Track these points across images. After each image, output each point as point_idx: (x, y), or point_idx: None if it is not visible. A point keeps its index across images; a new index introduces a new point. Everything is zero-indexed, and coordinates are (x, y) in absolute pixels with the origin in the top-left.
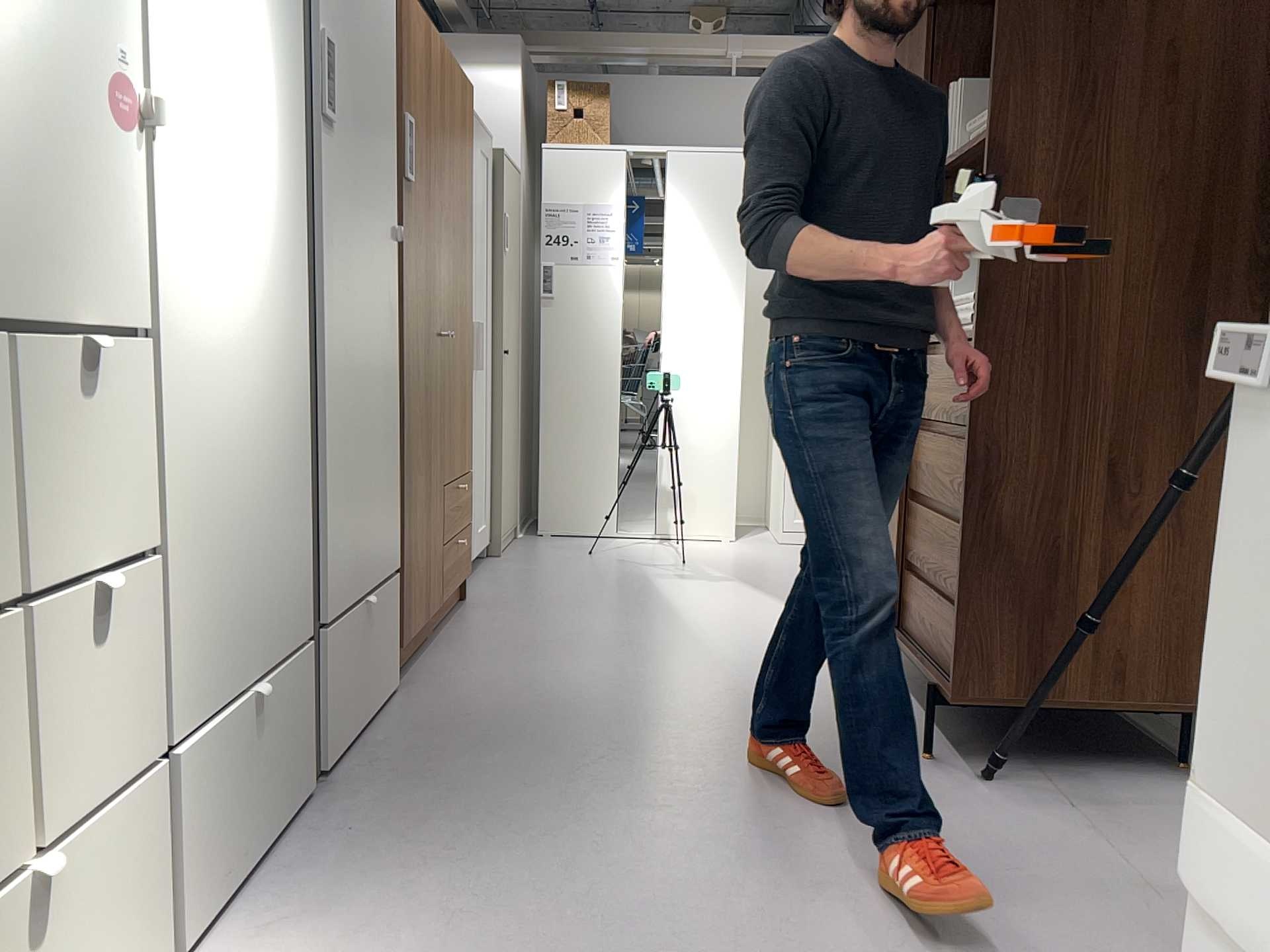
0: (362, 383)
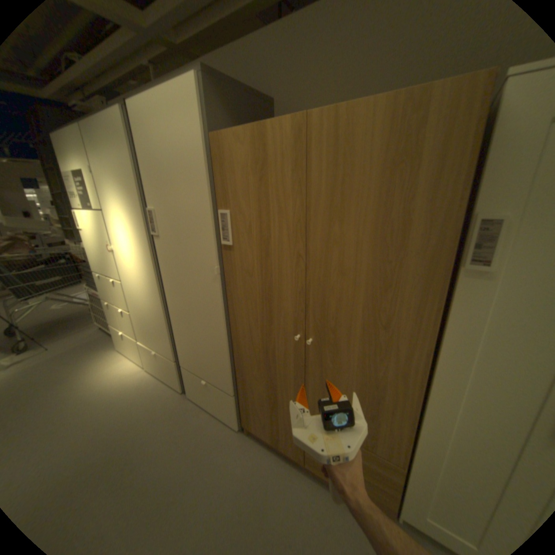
0: (192, 318)
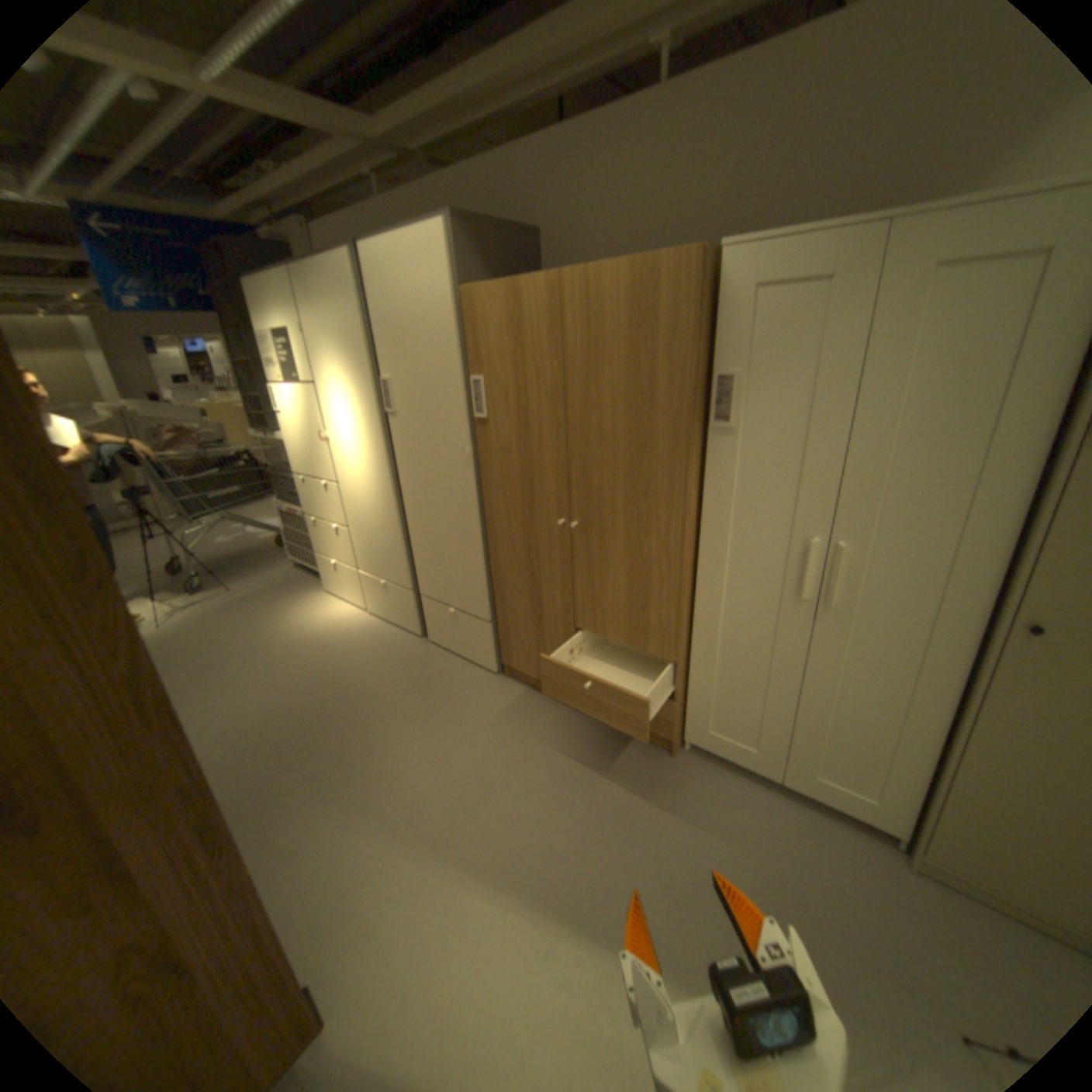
0: (439, 522)
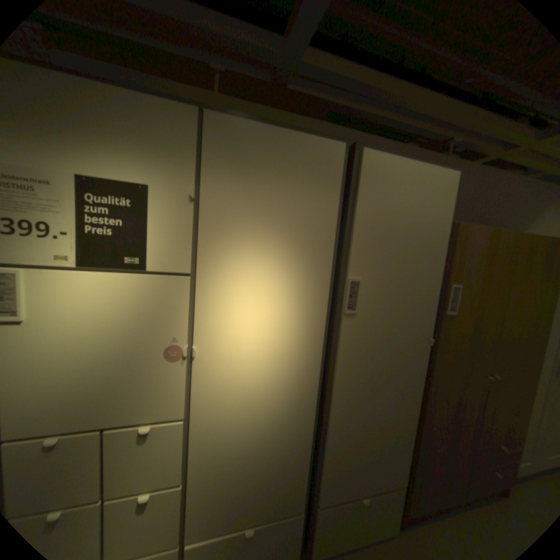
0: (377, 413)
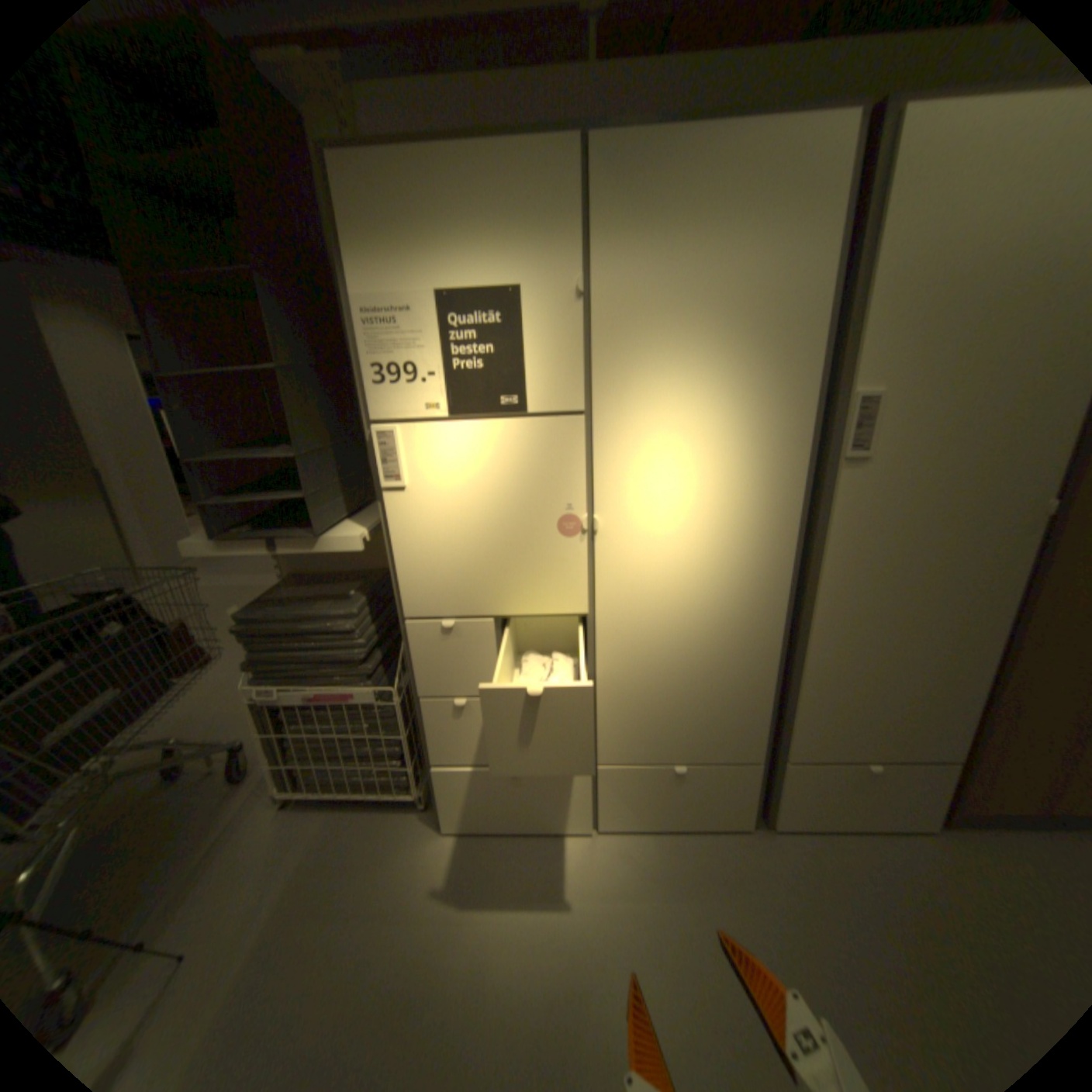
0: (906, 633)
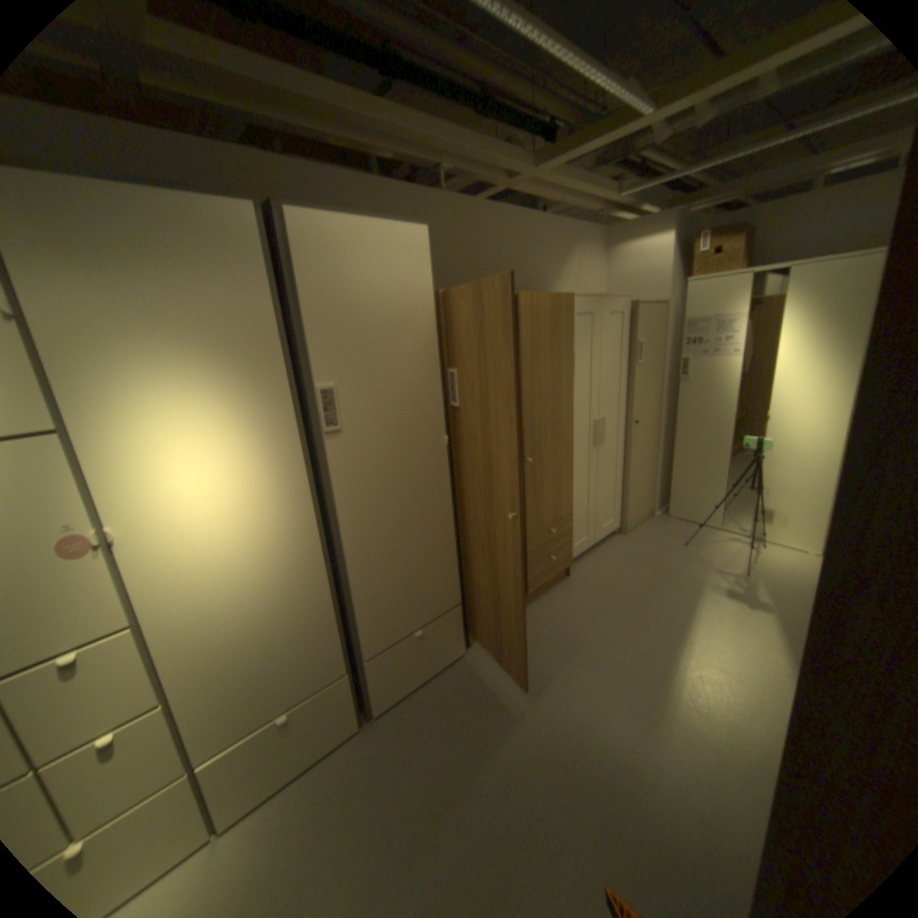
0: (402, 537)
